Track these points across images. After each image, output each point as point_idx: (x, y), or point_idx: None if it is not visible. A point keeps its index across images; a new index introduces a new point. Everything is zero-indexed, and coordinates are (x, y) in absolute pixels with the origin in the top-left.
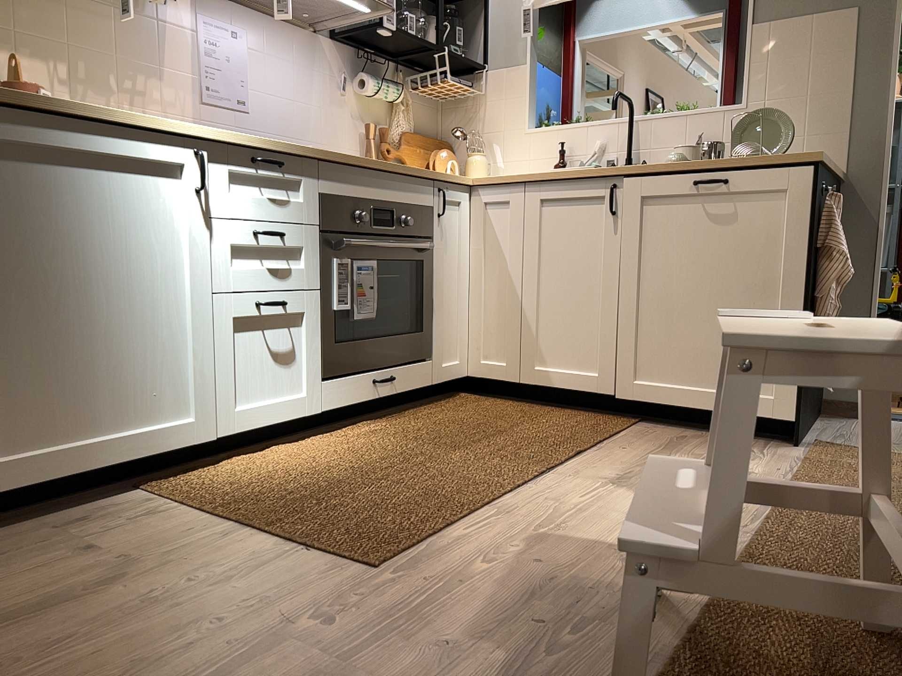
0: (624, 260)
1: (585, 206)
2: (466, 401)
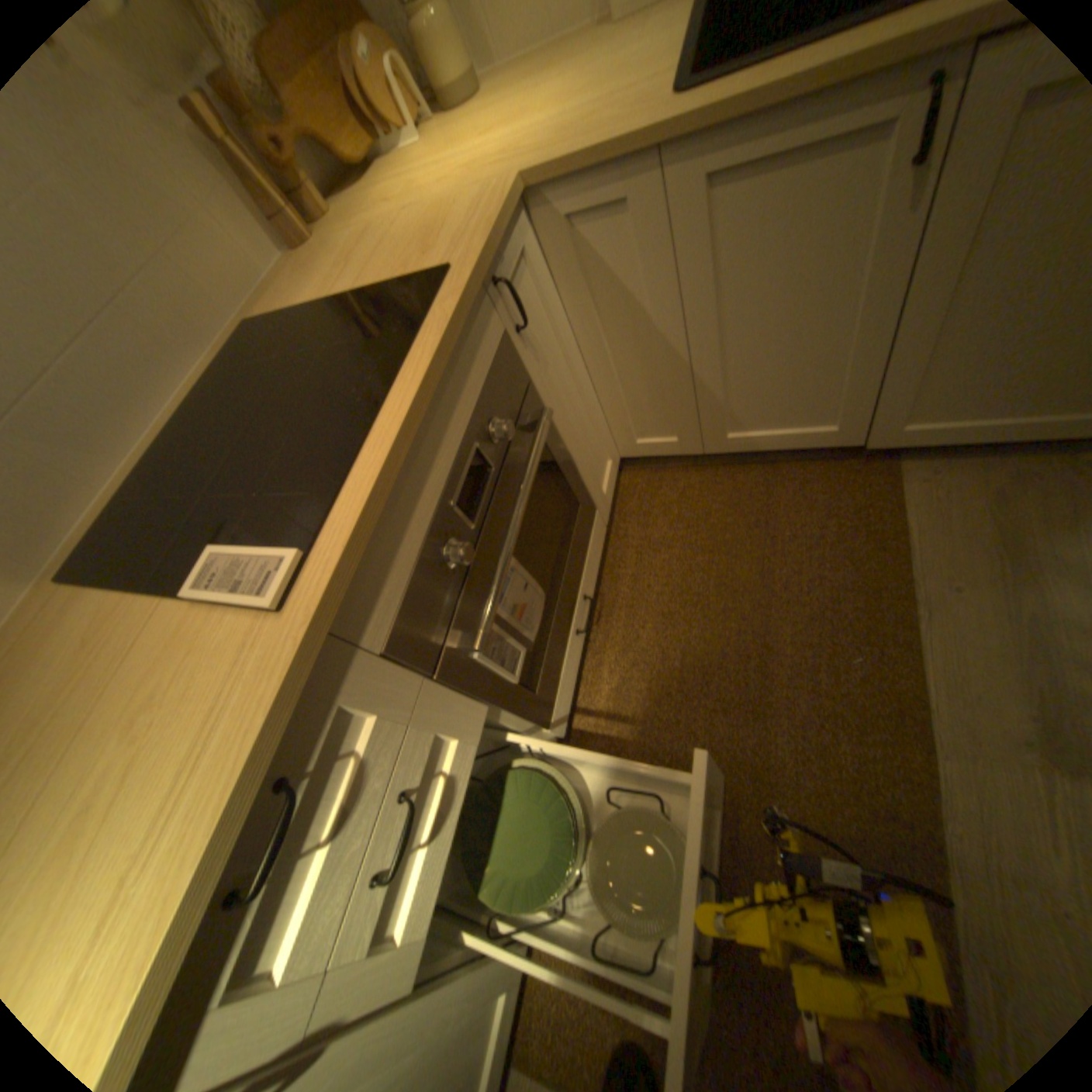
0: (919, 268)
1: (821, 165)
2: (634, 503)
